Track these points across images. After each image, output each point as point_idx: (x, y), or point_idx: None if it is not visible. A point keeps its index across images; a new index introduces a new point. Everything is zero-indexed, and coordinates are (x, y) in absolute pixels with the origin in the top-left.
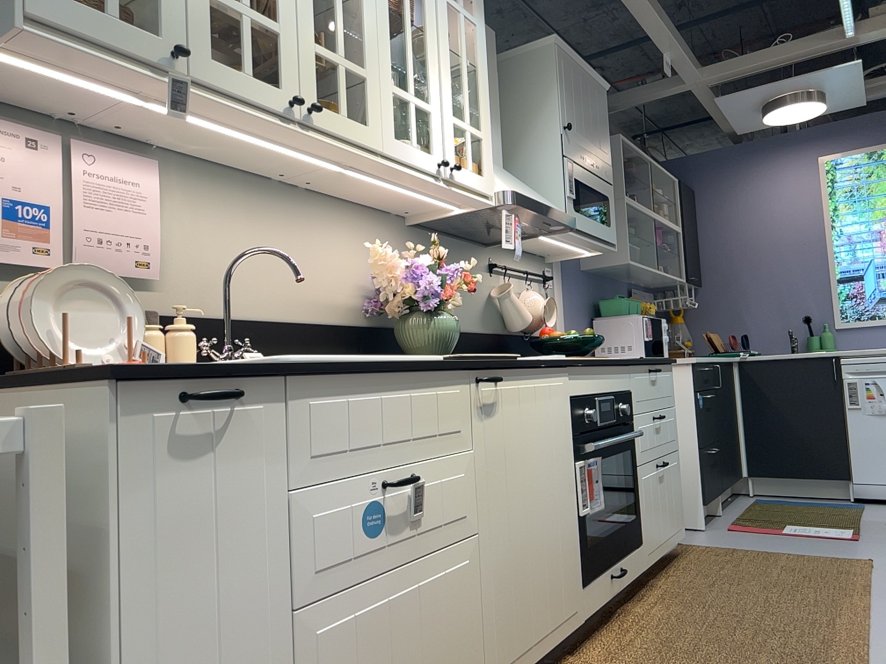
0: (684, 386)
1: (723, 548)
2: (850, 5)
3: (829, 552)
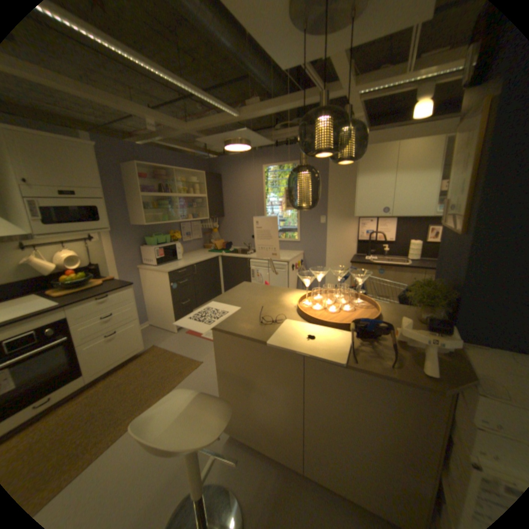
0: (166, 280)
1: (162, 351)
2: (219, 102)
3: (197, 354)
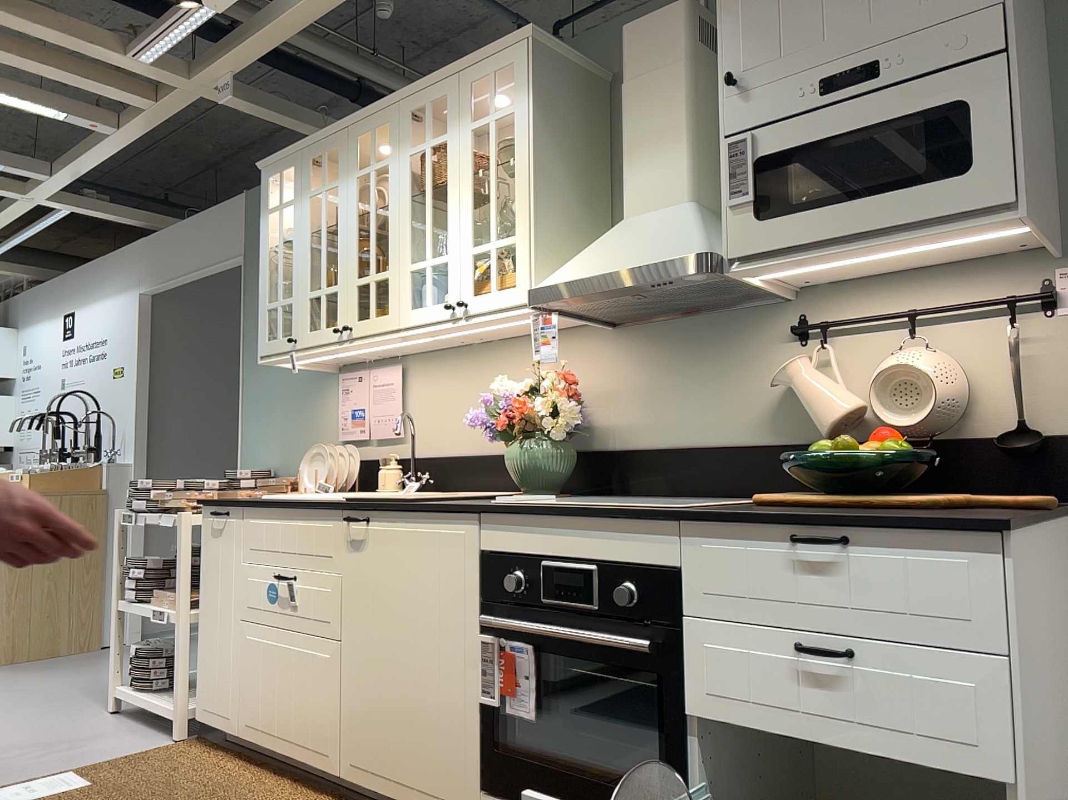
0: None
1: None
2: None
3: None
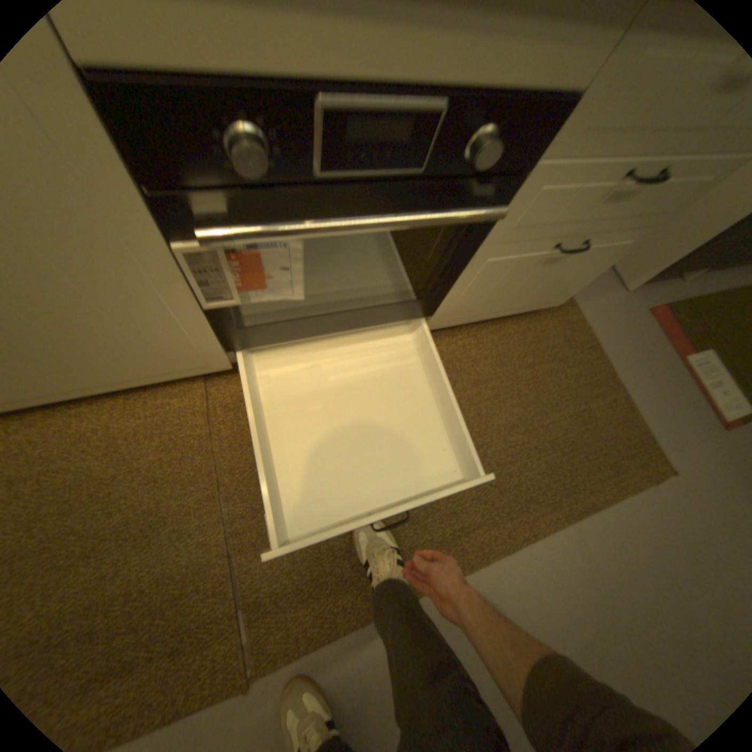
0: None
1: (588, 336)
2: None
3: (667, 426)
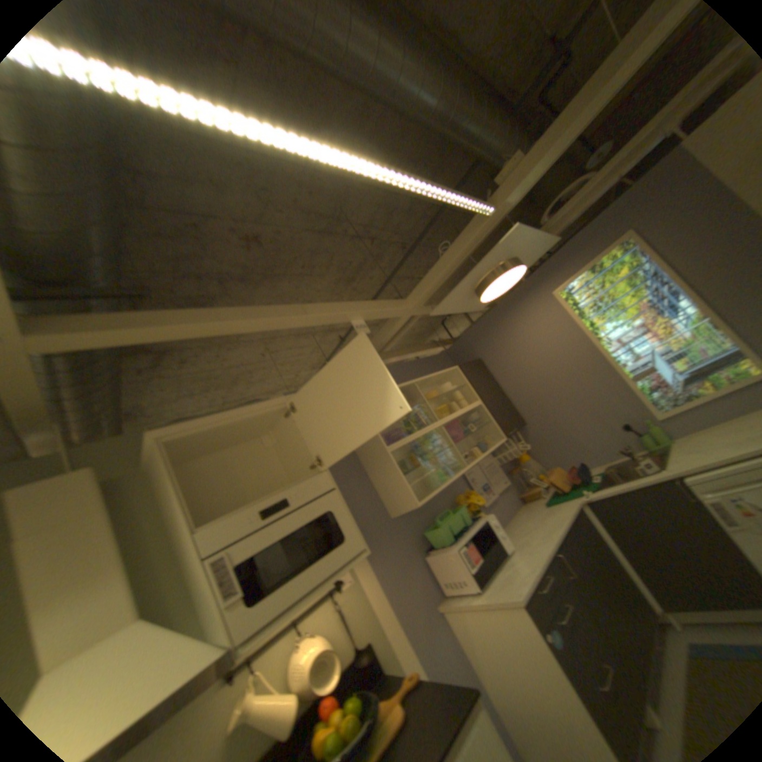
0: (528, 631)
1: None
2: (460, 194)
3: None
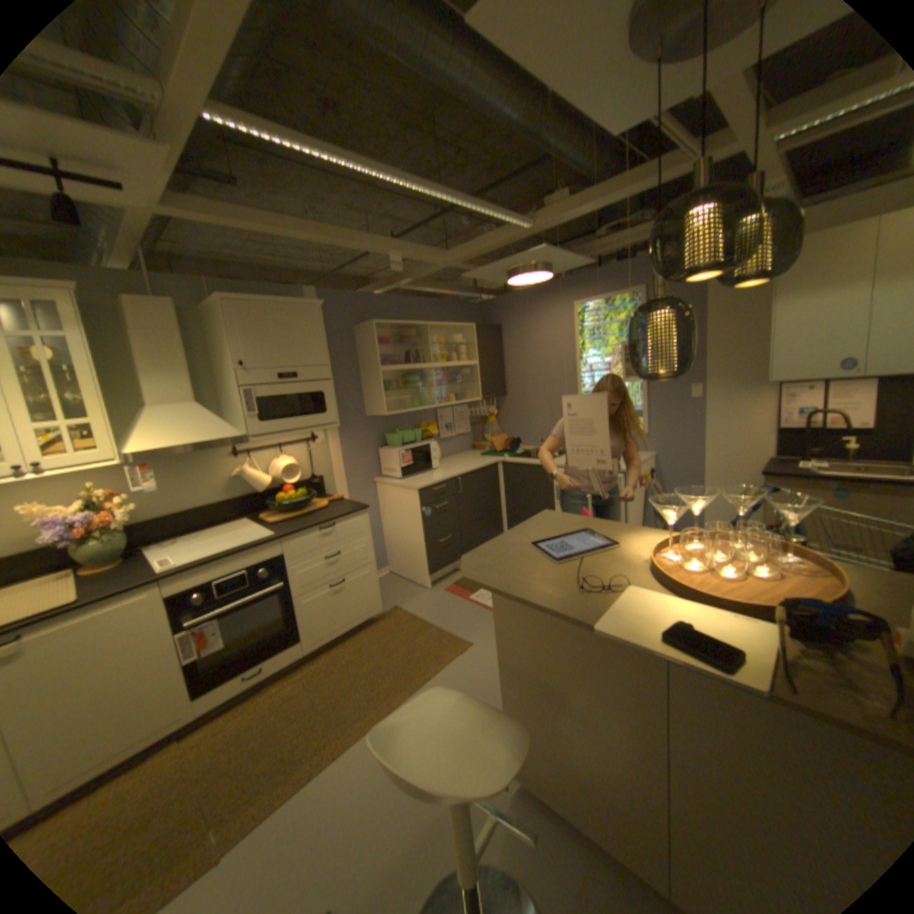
0: (415, 502)
1: (409, 617)
2: (499, 210)
3: (463, 629)
